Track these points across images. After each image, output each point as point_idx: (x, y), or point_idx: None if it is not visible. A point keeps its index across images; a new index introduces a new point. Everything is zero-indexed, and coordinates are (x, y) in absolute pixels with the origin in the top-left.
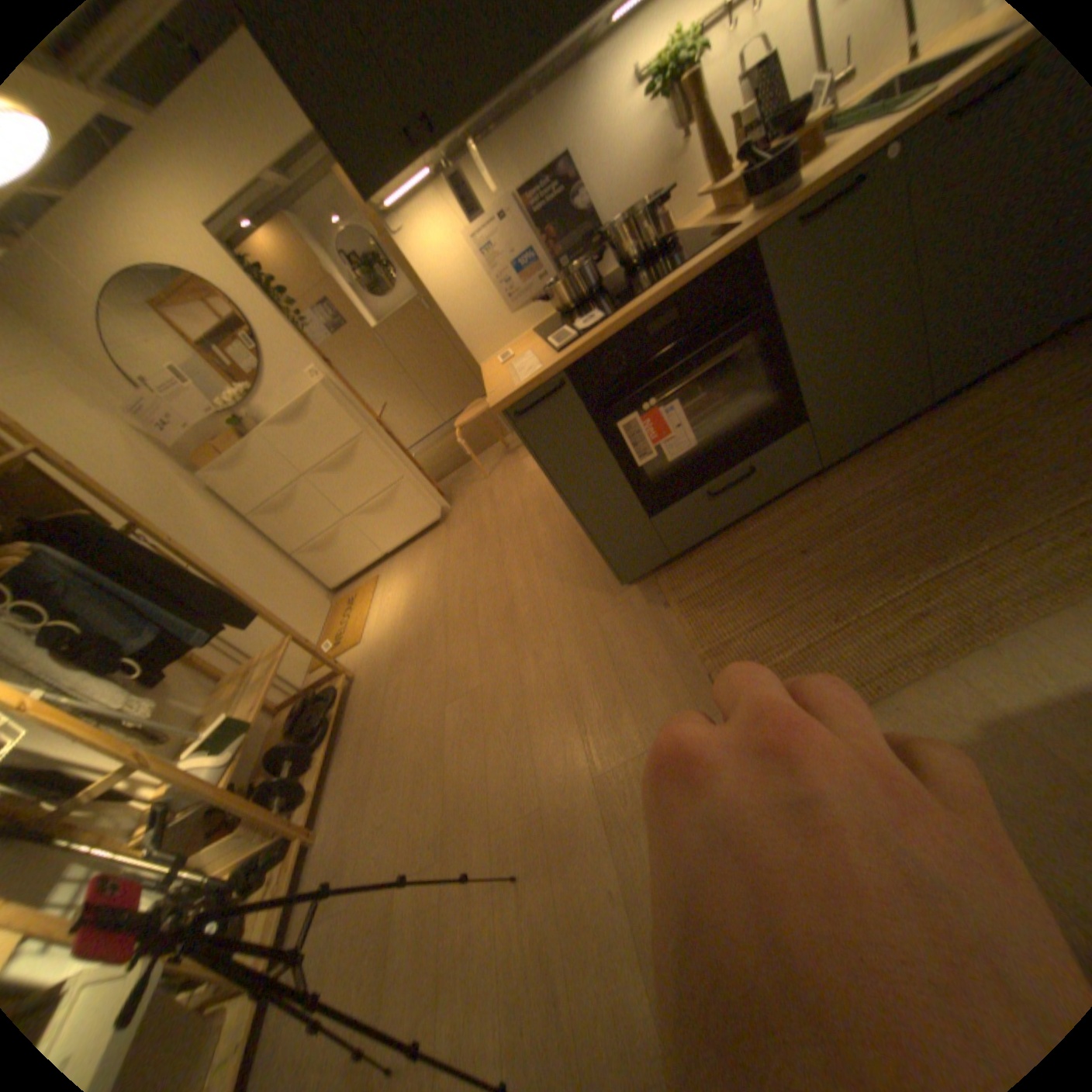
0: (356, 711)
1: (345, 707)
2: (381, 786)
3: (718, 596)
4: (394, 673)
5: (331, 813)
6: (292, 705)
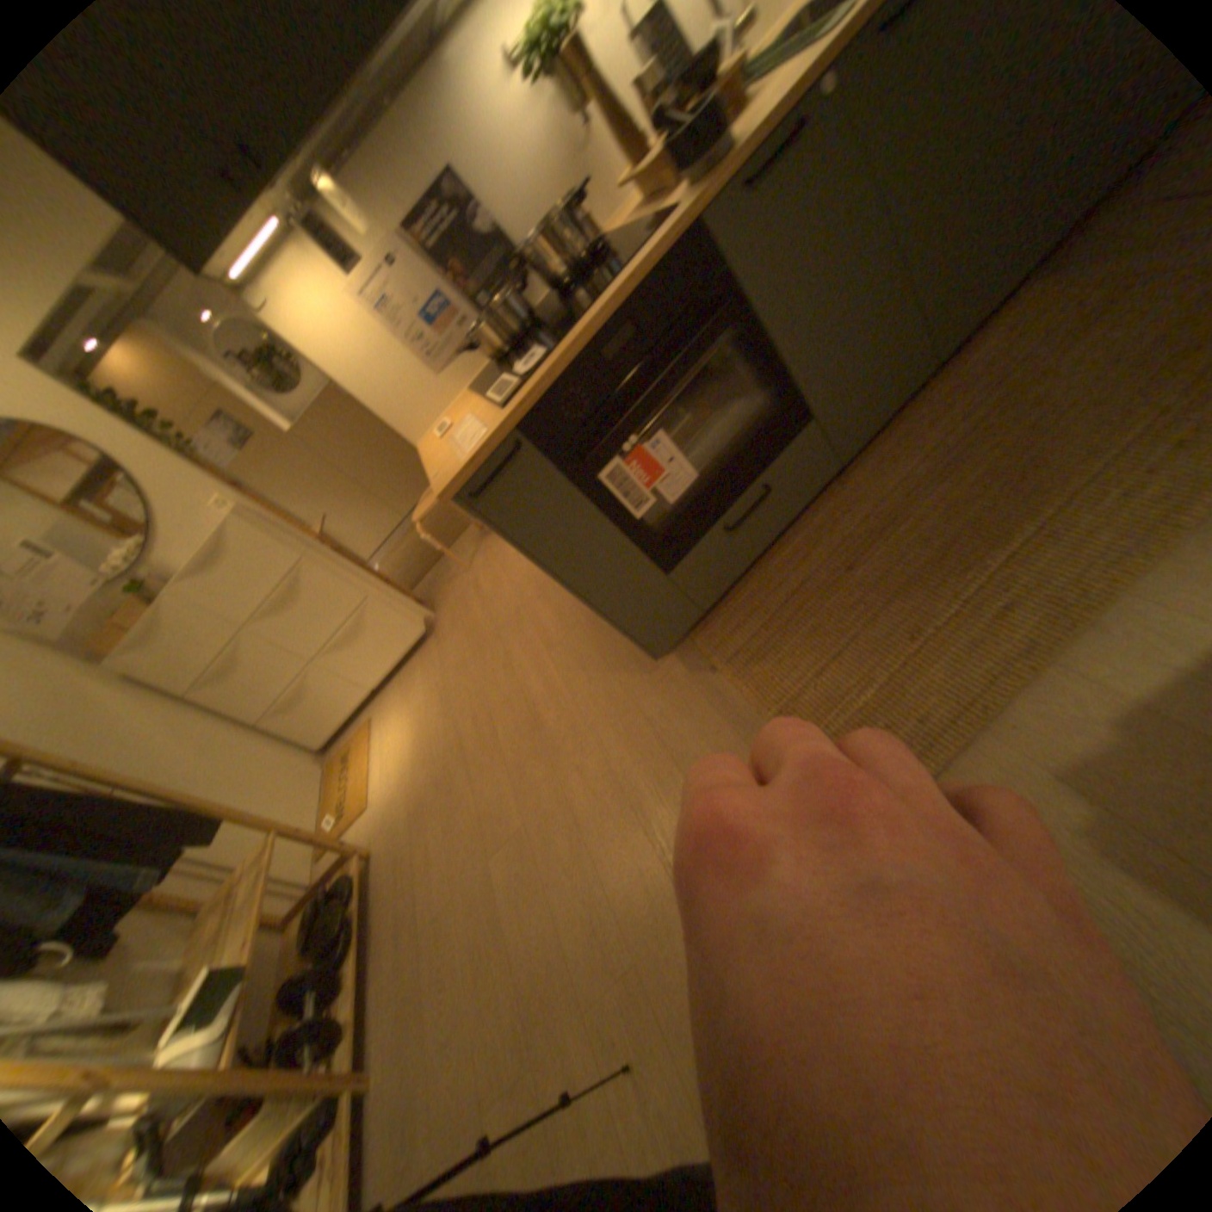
0: (382, 893)
1: (368, 893)
2: (435, 985)
3: (770, 643)
4: (417, 833)
5: (382, 1038)
6: (302, 908)
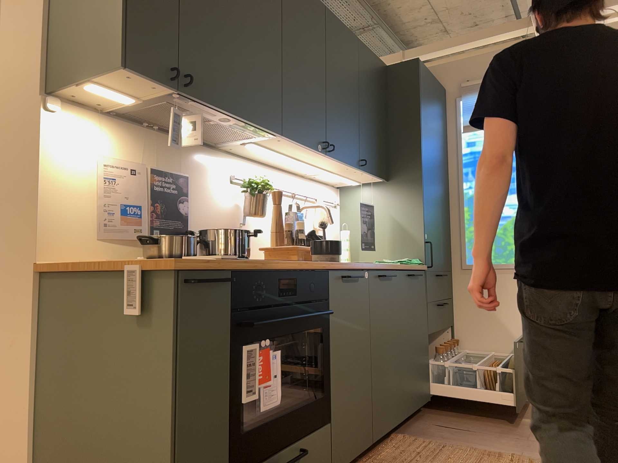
0: None
1: None
2: None
3: None
4: None
5: None
6: None
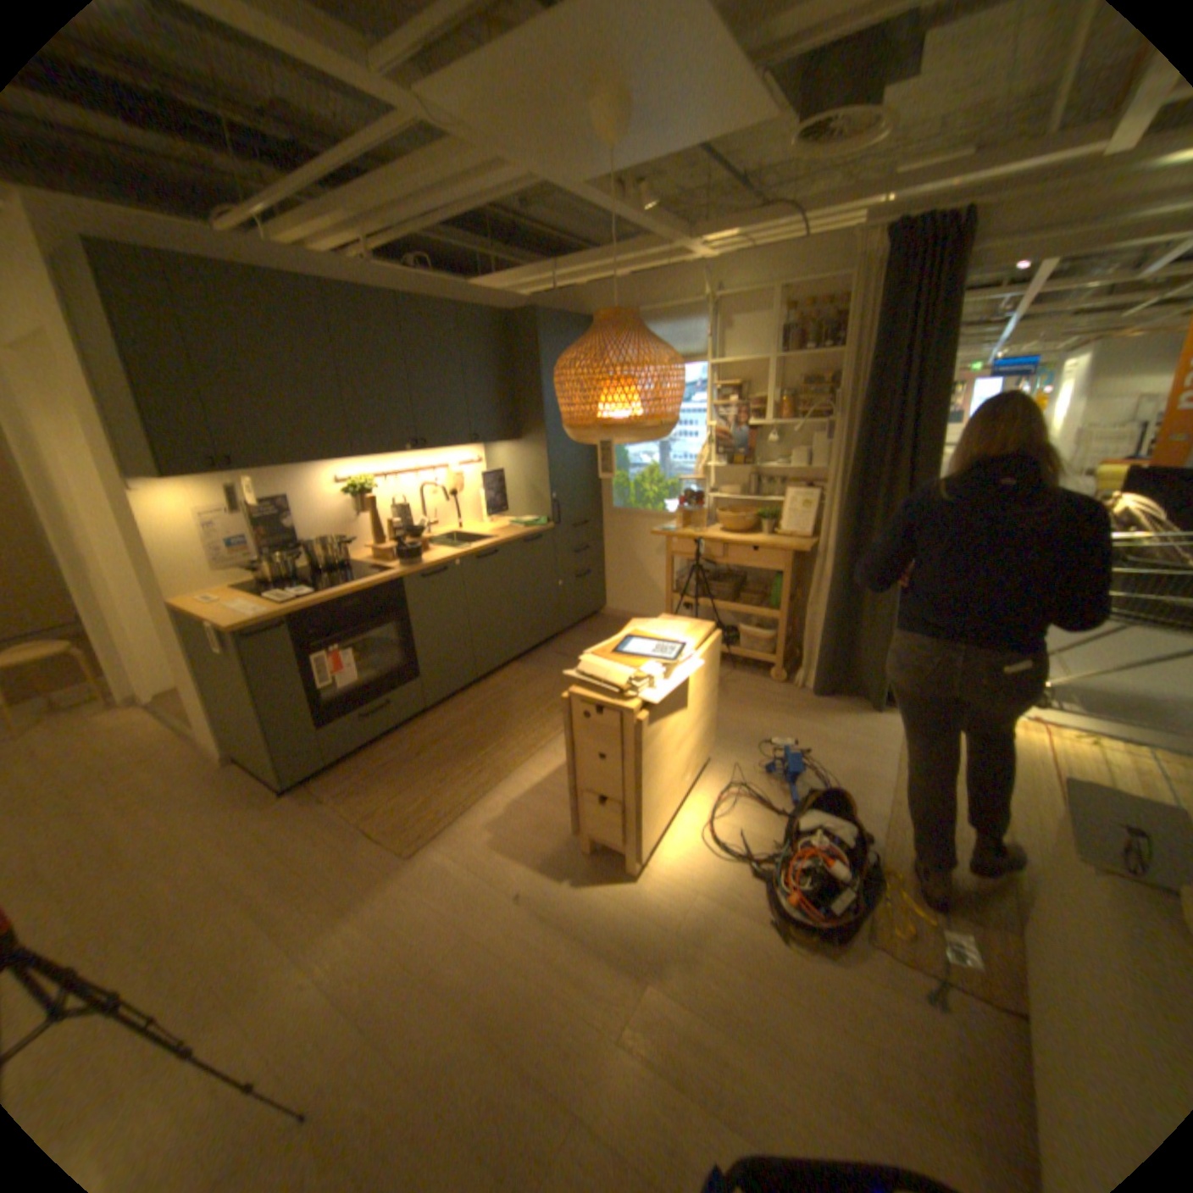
0: None
1: None
2: None
3: (363, 790)
4: None
5: None
6: None
